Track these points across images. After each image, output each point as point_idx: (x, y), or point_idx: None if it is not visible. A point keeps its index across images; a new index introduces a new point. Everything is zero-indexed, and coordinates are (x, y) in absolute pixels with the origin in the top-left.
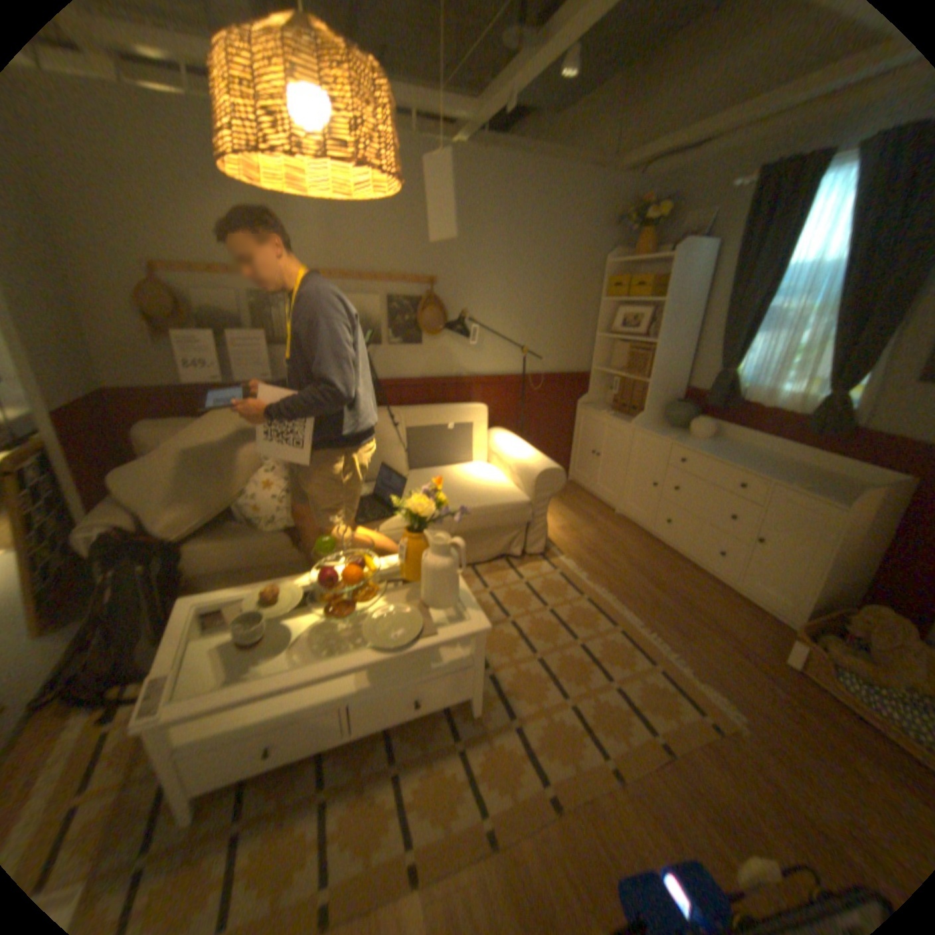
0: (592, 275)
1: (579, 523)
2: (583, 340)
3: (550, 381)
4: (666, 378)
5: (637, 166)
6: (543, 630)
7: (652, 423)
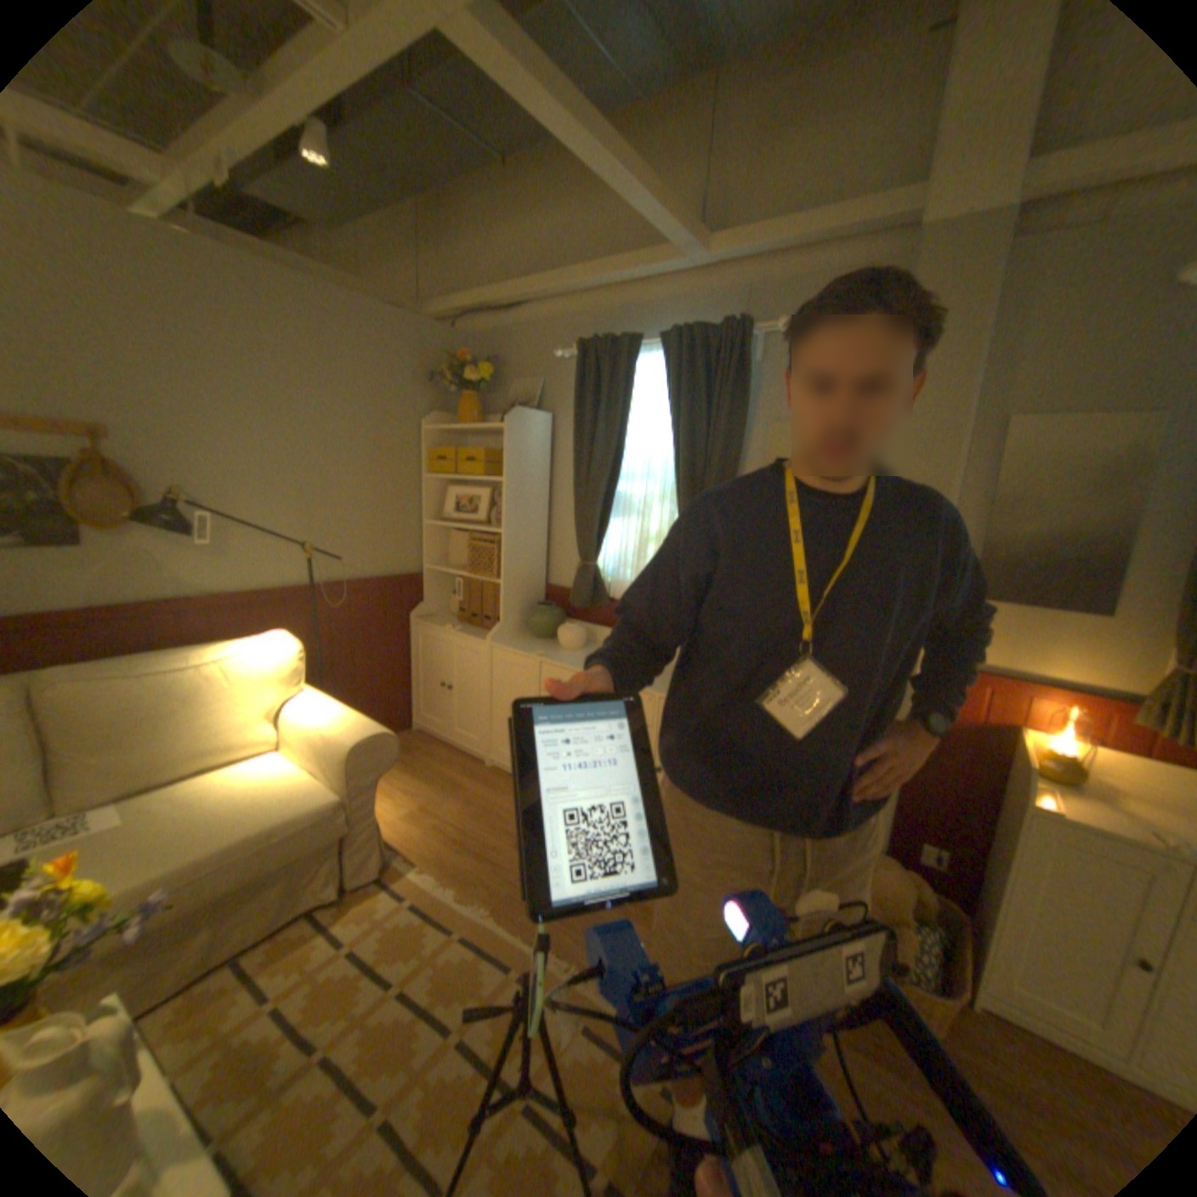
0: (404, 444)
1: (435, 798)
2: (405, 530)
3: (362, 590)
4: (520, 576)
5: (444, 317)
6: (385, 1049)
7: (513, 636)
